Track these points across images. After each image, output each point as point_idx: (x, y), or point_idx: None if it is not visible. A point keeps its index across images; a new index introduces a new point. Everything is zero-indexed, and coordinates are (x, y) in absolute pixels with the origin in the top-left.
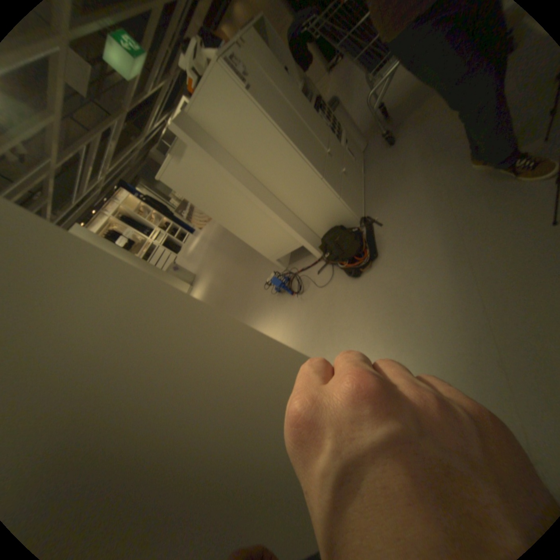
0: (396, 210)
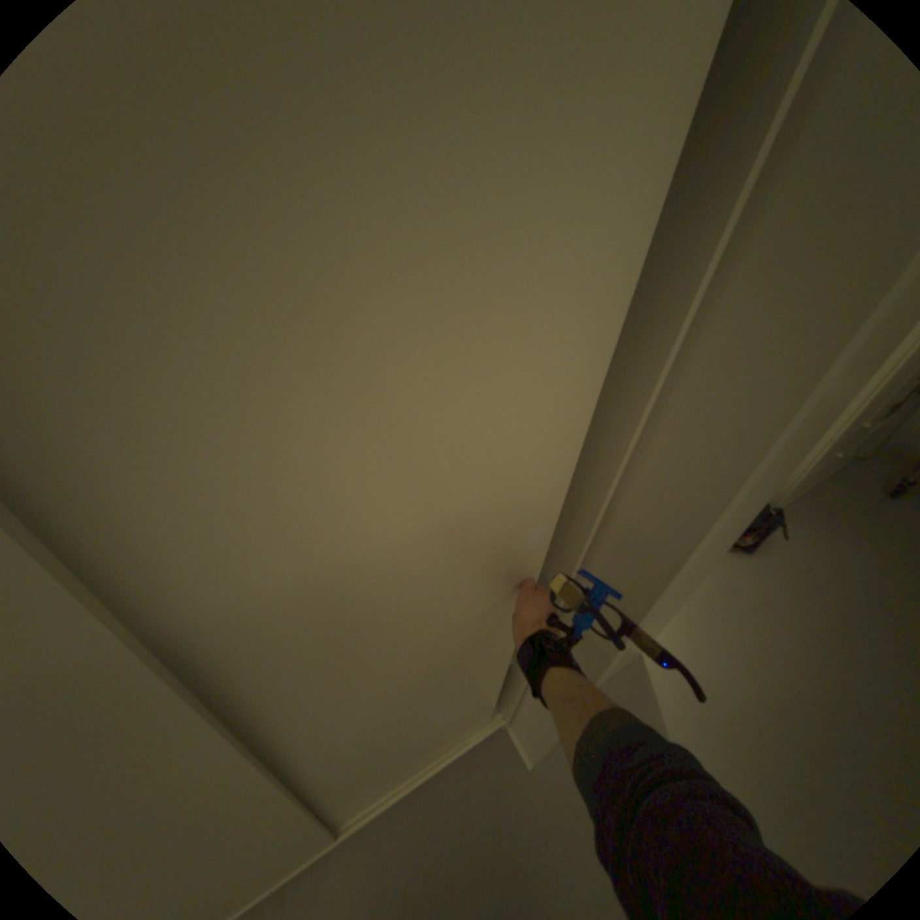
0: (815, 550)
